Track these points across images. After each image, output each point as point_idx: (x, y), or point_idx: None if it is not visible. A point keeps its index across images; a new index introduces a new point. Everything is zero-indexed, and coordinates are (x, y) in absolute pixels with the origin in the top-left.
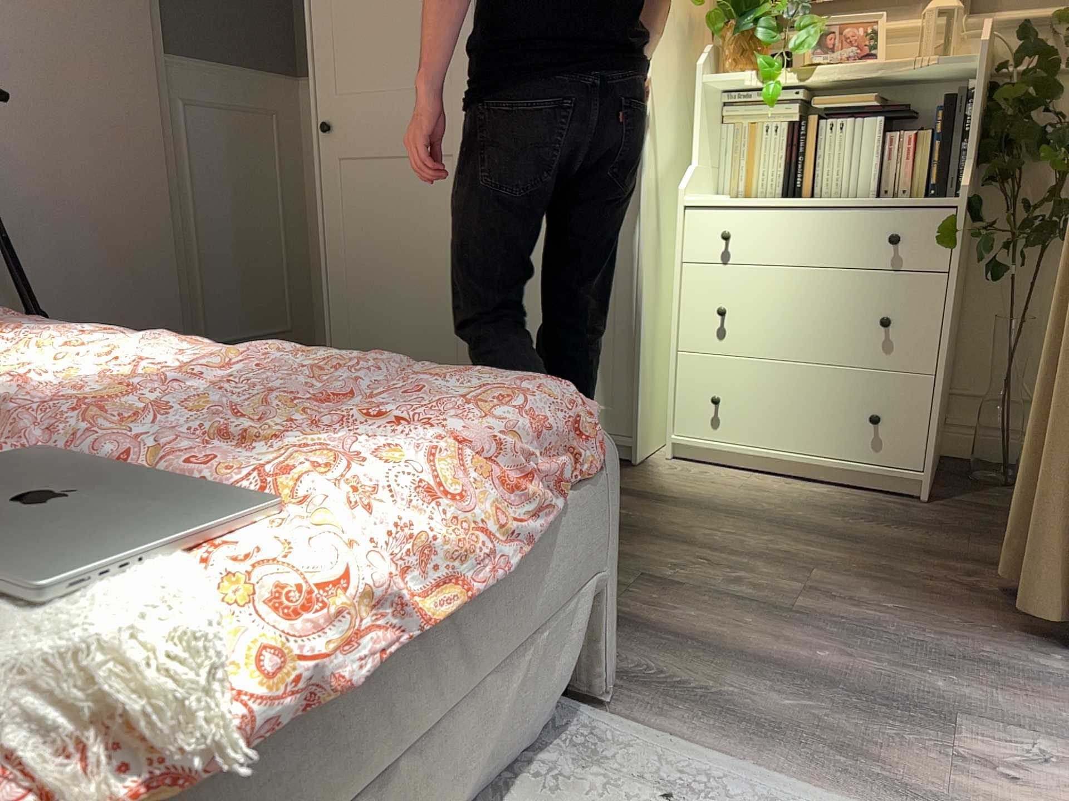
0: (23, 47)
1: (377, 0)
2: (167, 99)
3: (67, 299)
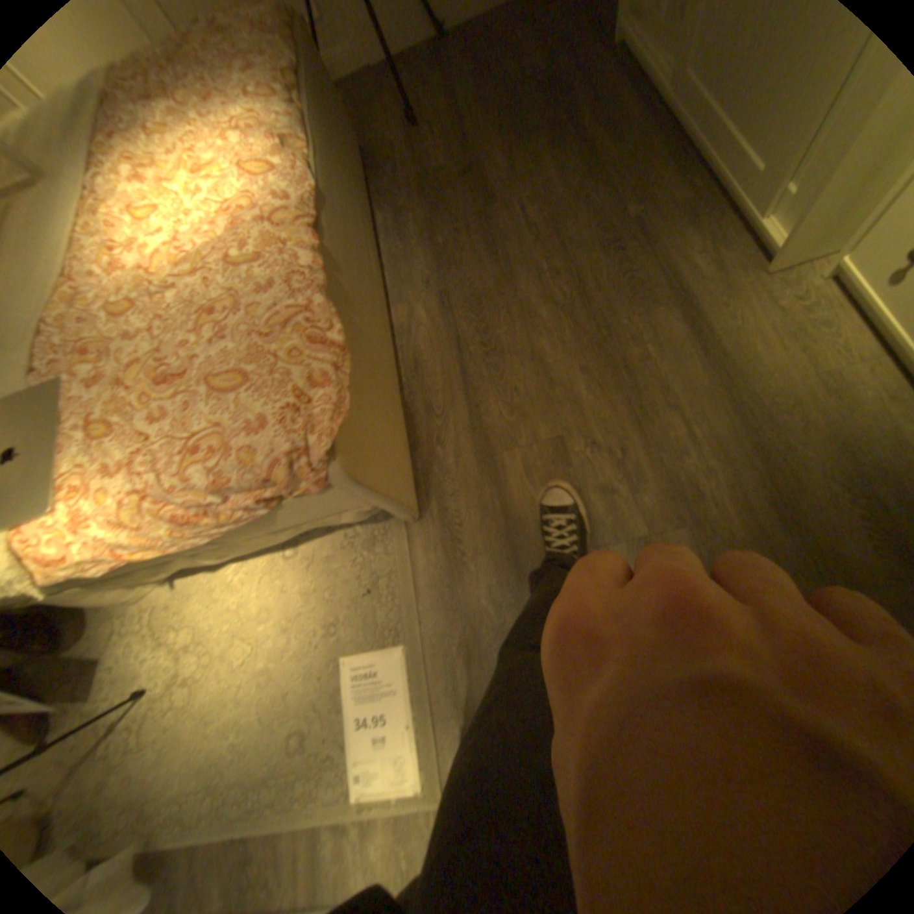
0: None
1: None
2: None
3: None
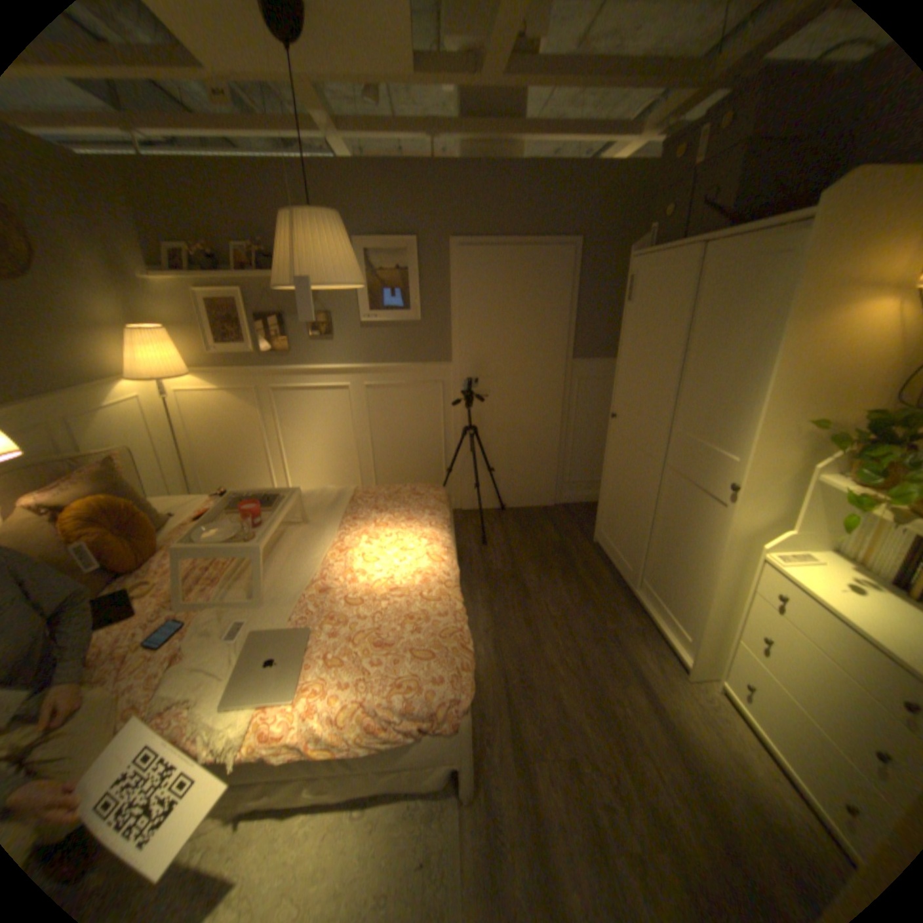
0: (506, 369)
1: (642, 363)
2: (568, 380)
3: (507, 462)
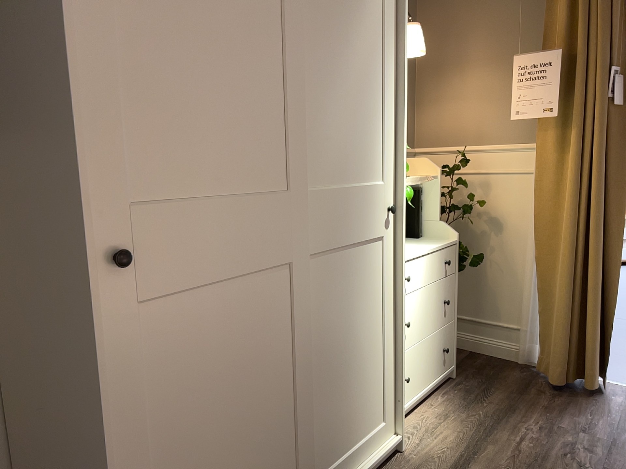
0: None
1: (202, 73)
2: None
3: None
